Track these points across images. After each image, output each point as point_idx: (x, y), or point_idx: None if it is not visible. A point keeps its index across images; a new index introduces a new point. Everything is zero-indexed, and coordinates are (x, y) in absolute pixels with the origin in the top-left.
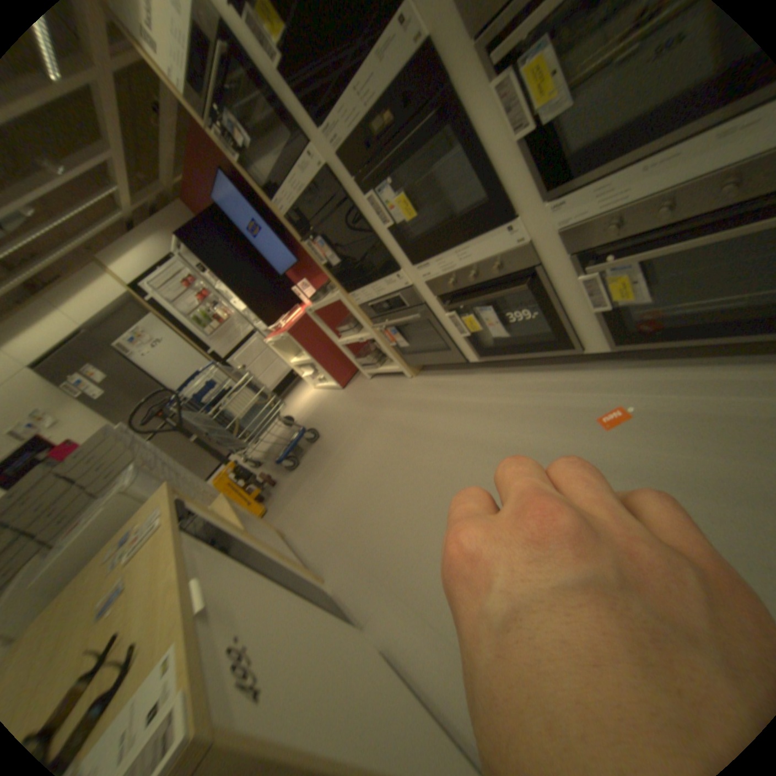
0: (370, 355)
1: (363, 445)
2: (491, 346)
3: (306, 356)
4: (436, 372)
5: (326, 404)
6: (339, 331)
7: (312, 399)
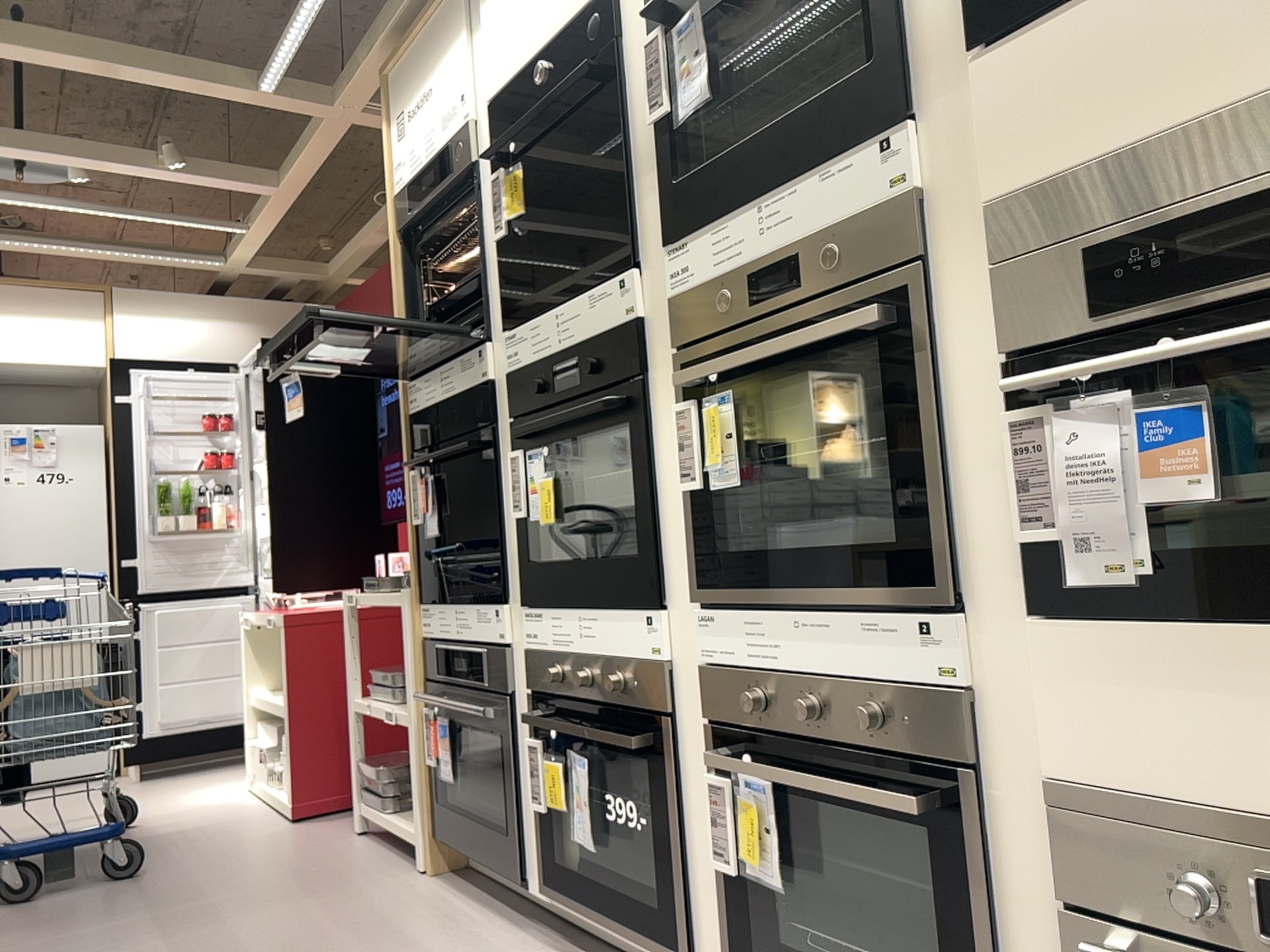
0: (392, 769)
1: (188, 937)
2: (576, 873)
3: (286, 696)
4: (472, 889)
5: (231, 828)
6: (375, 681)
7: (221, 804)
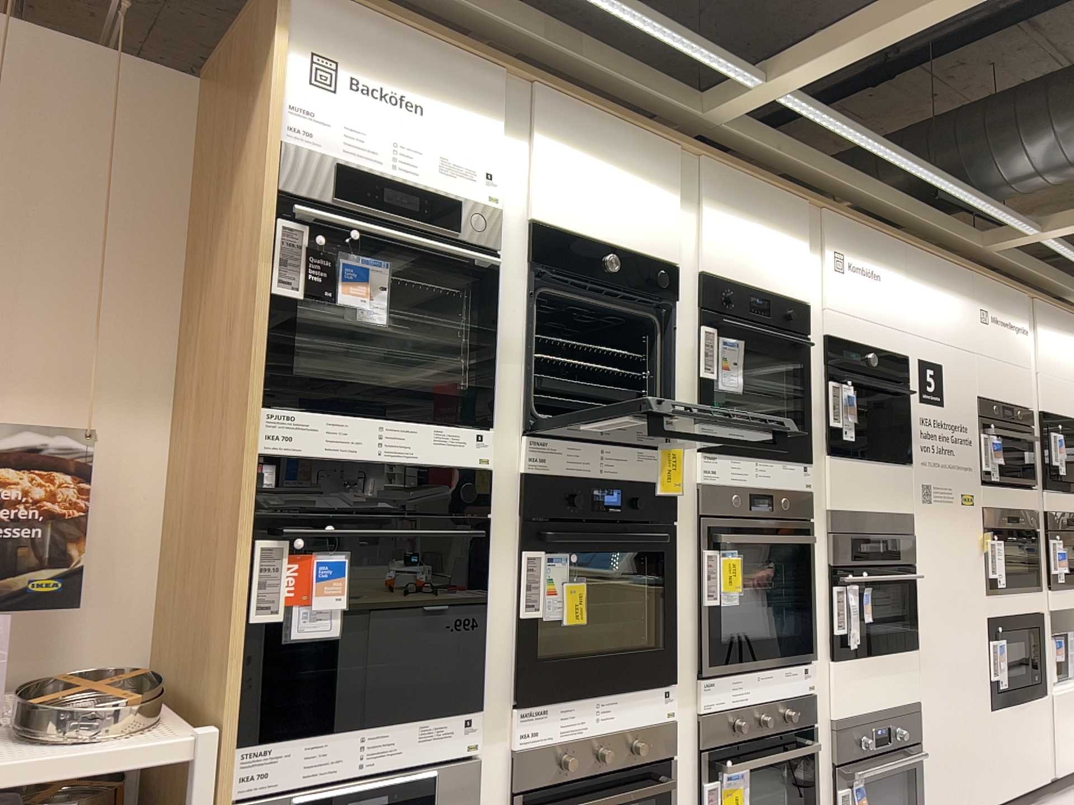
0: None
1: None
2: None
3: None
4: None
5: None
6: None
7: None
